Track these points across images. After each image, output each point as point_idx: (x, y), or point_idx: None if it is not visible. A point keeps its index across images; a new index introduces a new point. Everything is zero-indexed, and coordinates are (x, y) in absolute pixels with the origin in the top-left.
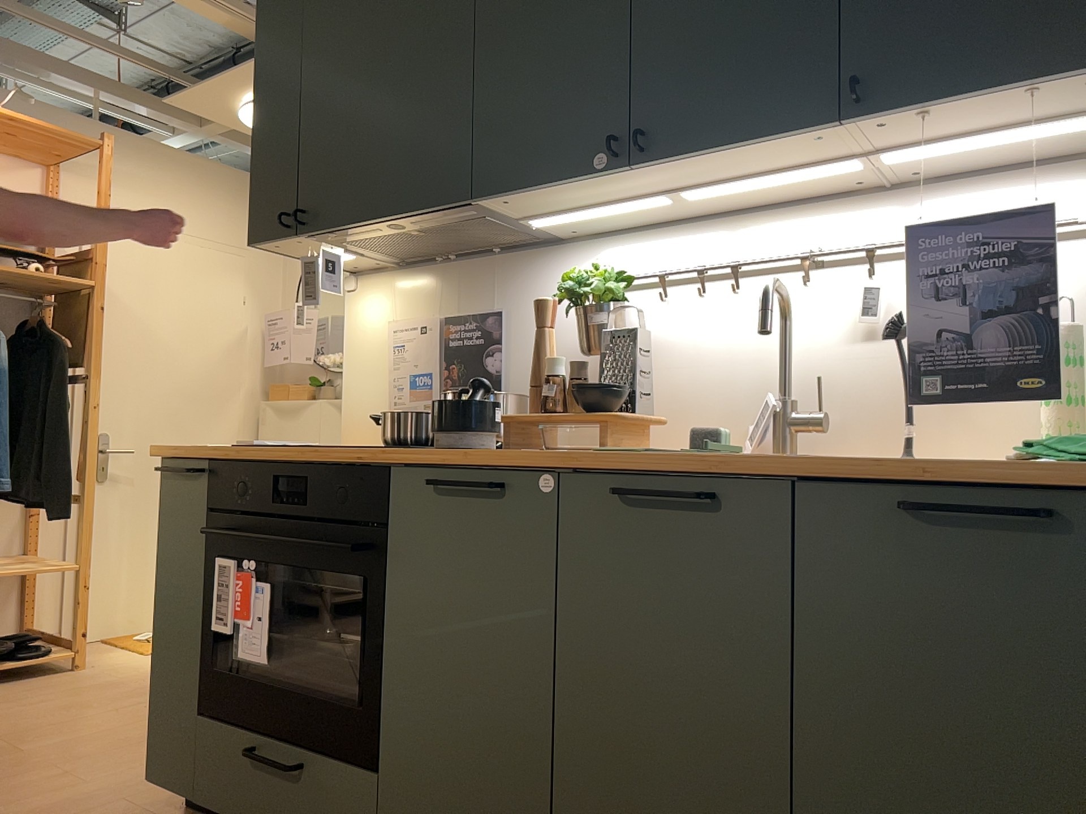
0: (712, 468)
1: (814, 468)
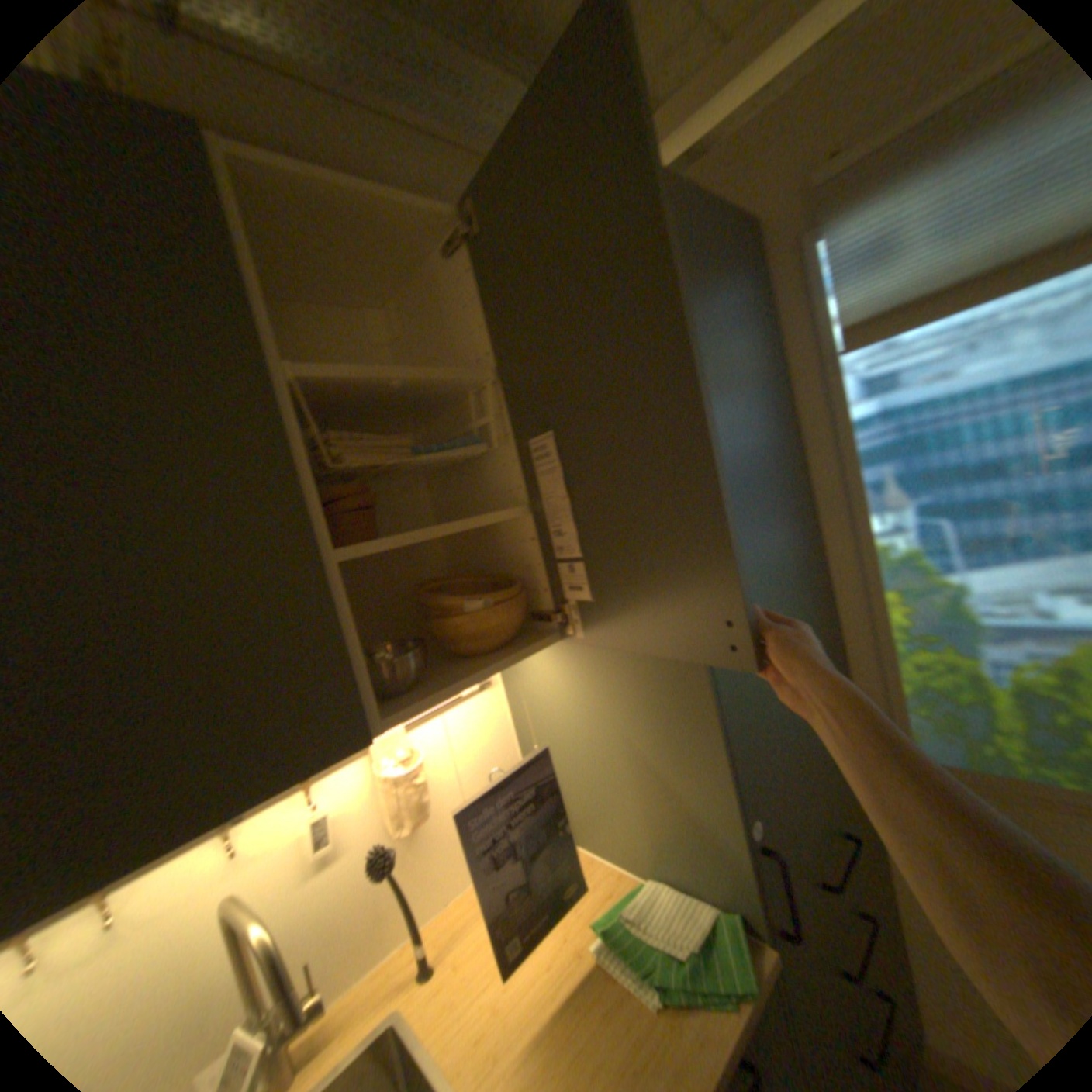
0: None
1: None
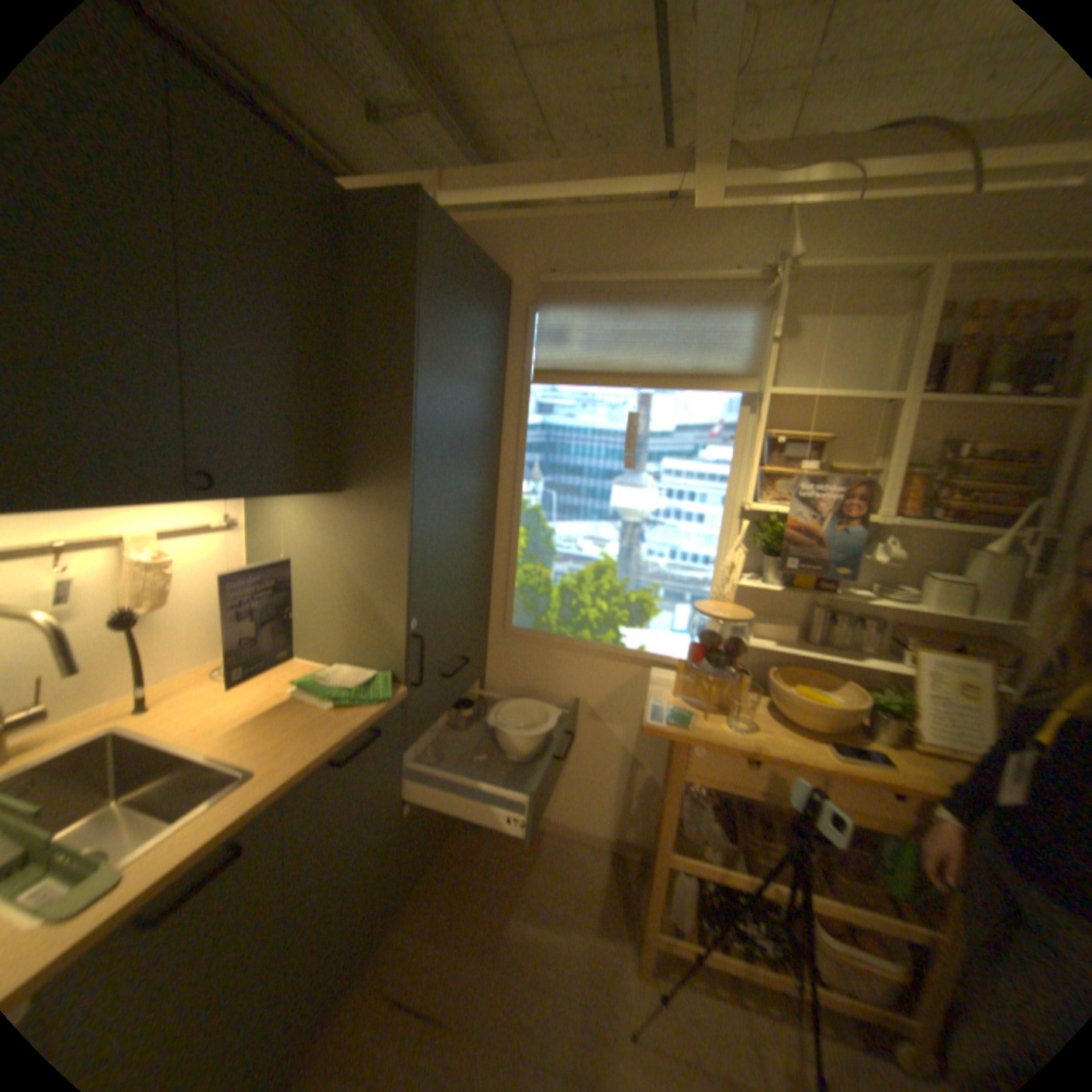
0: (234, 826)
1: (299, 776)
